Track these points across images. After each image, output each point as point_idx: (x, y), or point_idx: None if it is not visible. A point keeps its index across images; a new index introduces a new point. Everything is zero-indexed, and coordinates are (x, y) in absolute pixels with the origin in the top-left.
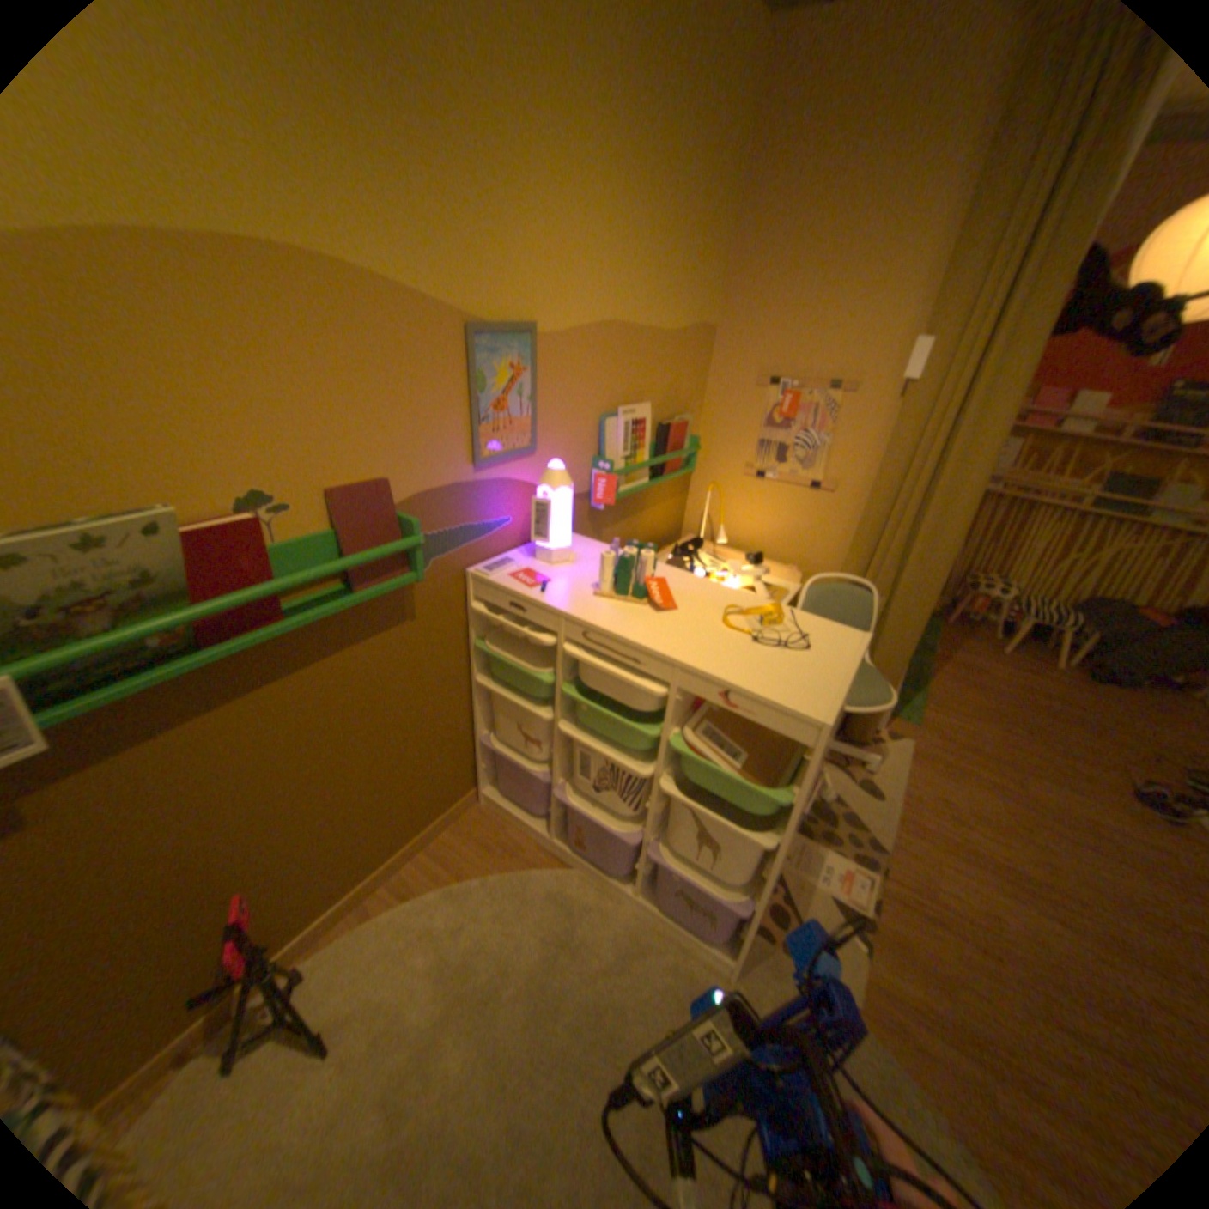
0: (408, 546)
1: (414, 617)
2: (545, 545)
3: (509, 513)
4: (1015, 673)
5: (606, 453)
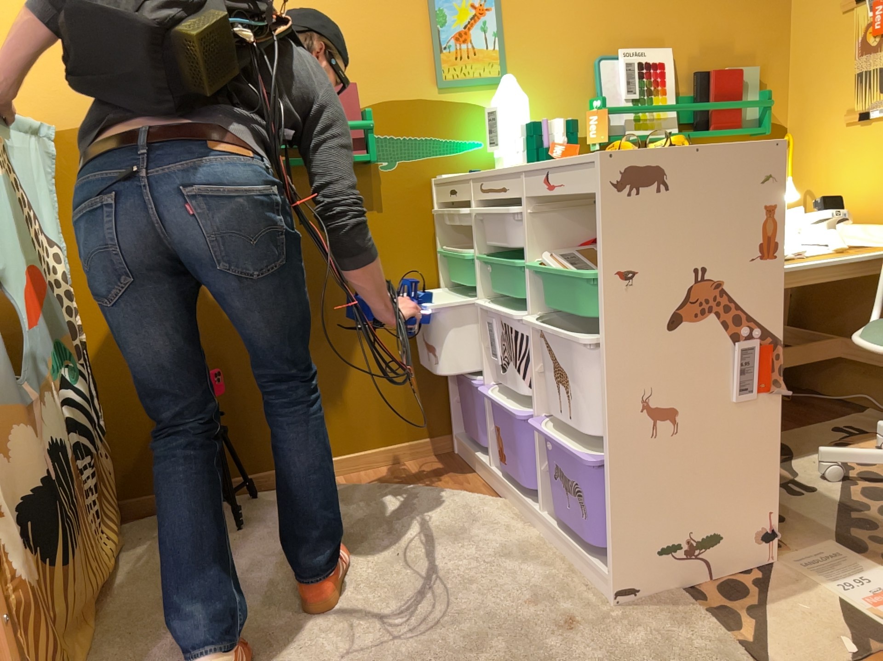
0: (357, 124)
1: (379, 208)
2: (499, 155)
3: (479, 137)
4: None
5: (603, 94)
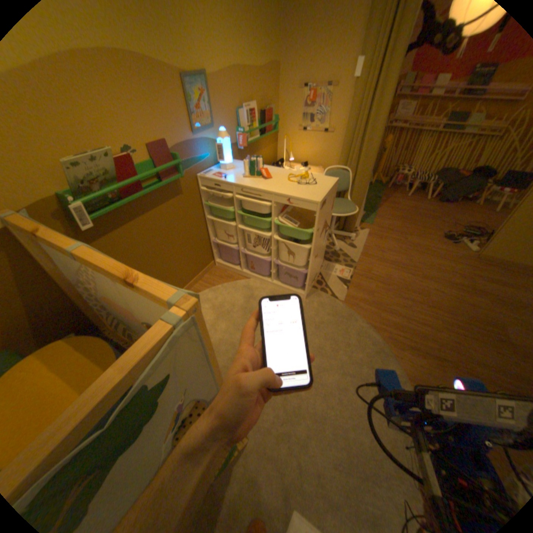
0: (176, 163)
1: (182, 193)
2: (222, 163)
3: (207, 152)
4: (410, 202)
5: (240, 125)
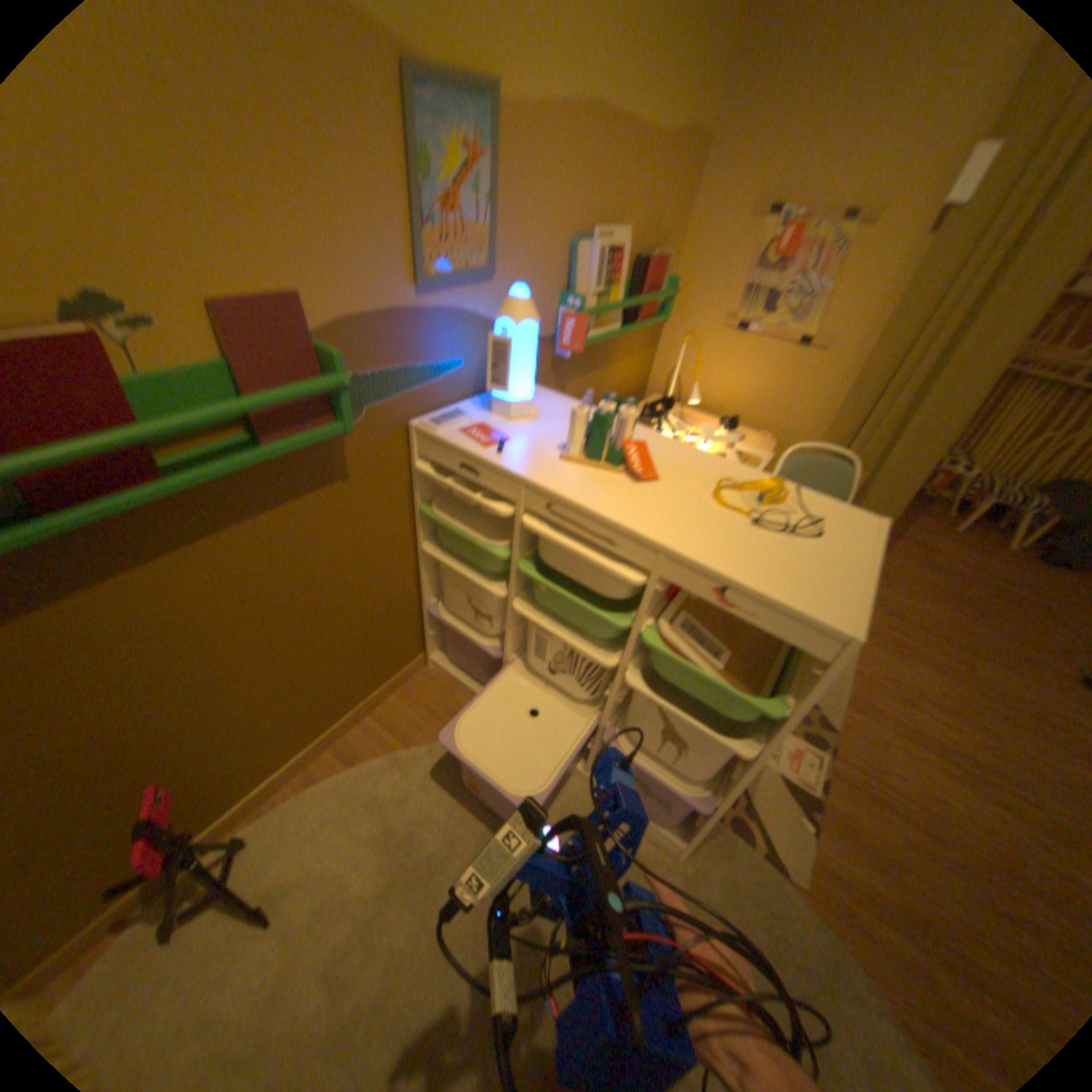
0: (328, 383)
1: (347, 475)
2: (504, 393)
3: (461, 352)
4: (967, 551)
5: (578, 285)
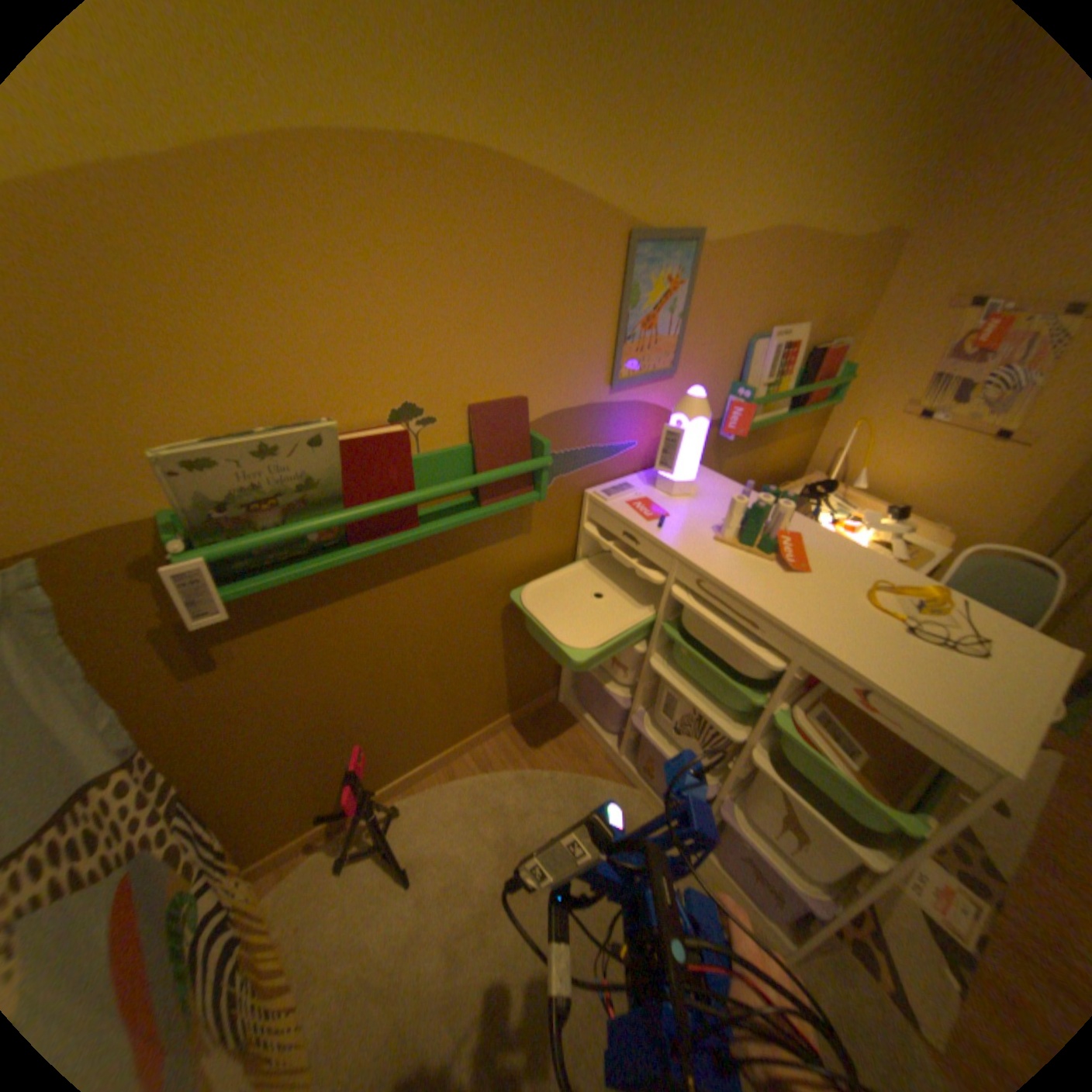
0: (536, 467)
1: (530, 531)
2: (668, 475)
3: (636, 437)
4: None
5: (749, 378)
